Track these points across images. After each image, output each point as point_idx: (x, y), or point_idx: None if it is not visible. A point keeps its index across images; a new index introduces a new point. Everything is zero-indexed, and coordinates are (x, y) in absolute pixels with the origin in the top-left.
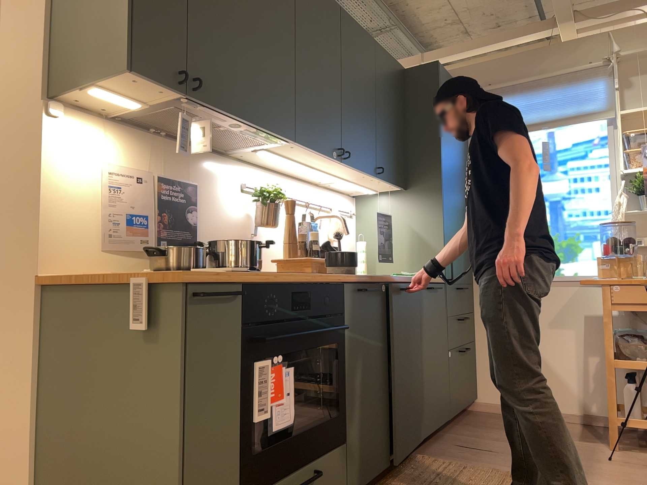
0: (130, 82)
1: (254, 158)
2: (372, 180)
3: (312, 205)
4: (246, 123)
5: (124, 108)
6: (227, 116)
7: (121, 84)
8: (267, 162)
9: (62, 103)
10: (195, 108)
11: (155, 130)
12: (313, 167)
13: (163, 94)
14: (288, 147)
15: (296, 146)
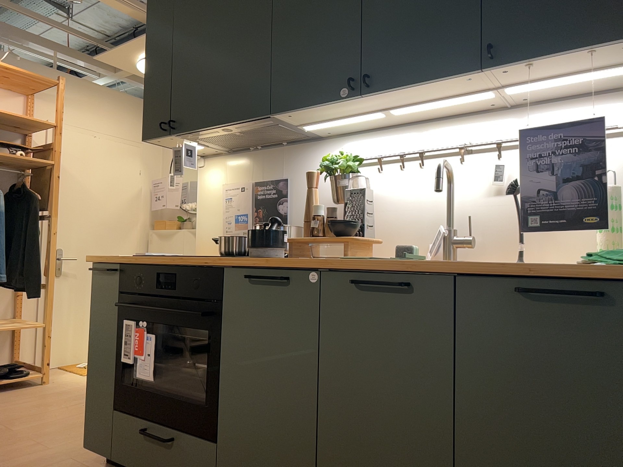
0: (161, 143)
1: (344, 128)
2: (510, 73)
3: (481, 148)
4: (221, 126)
5: (208, 148)
6: (207, 130)
7: (167, 144)
8: (364, 125)
9: (207, 156)
10: (193, 136)
11: (251, 147)
12: (384, 110)
13: (176, 139)
14: (295, 117)
15: (292, 114)
